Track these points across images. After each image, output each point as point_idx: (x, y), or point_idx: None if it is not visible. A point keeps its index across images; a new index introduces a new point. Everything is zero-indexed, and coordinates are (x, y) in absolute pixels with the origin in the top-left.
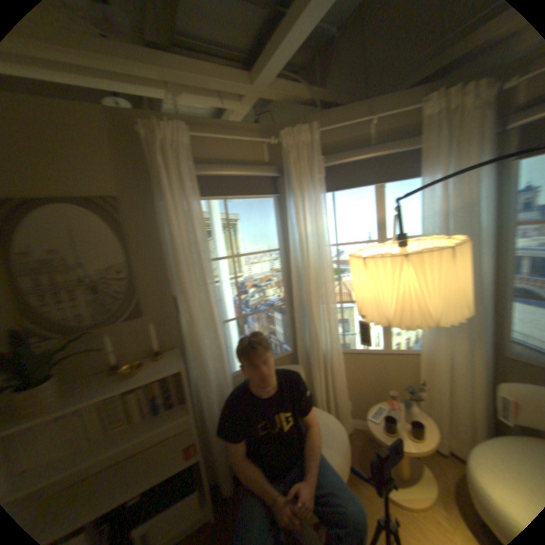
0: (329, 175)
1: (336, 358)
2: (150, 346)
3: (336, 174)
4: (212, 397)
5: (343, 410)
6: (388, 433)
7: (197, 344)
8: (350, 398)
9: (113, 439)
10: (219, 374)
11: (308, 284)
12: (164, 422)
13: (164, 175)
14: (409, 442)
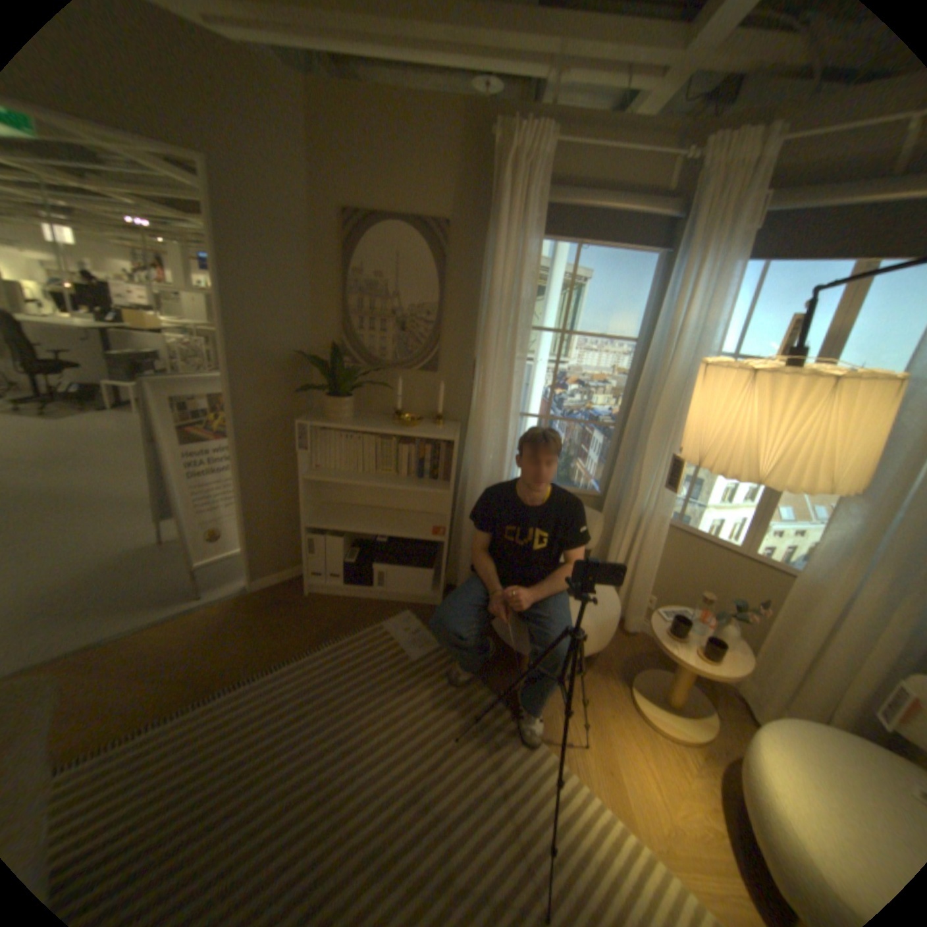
0: (773, 229)
1: (655, 525)
2: (433, 409)
3: (787, 228)
4: (476, 488)
5: (635, 598)
6: (672, 634)
7: (478, 423)
8: (658, 593)
9: (378, 478)
10: (493, 472)
11: (655, 403)
12: (422, 486)
13: (505, 198)
14: (692, 655)
